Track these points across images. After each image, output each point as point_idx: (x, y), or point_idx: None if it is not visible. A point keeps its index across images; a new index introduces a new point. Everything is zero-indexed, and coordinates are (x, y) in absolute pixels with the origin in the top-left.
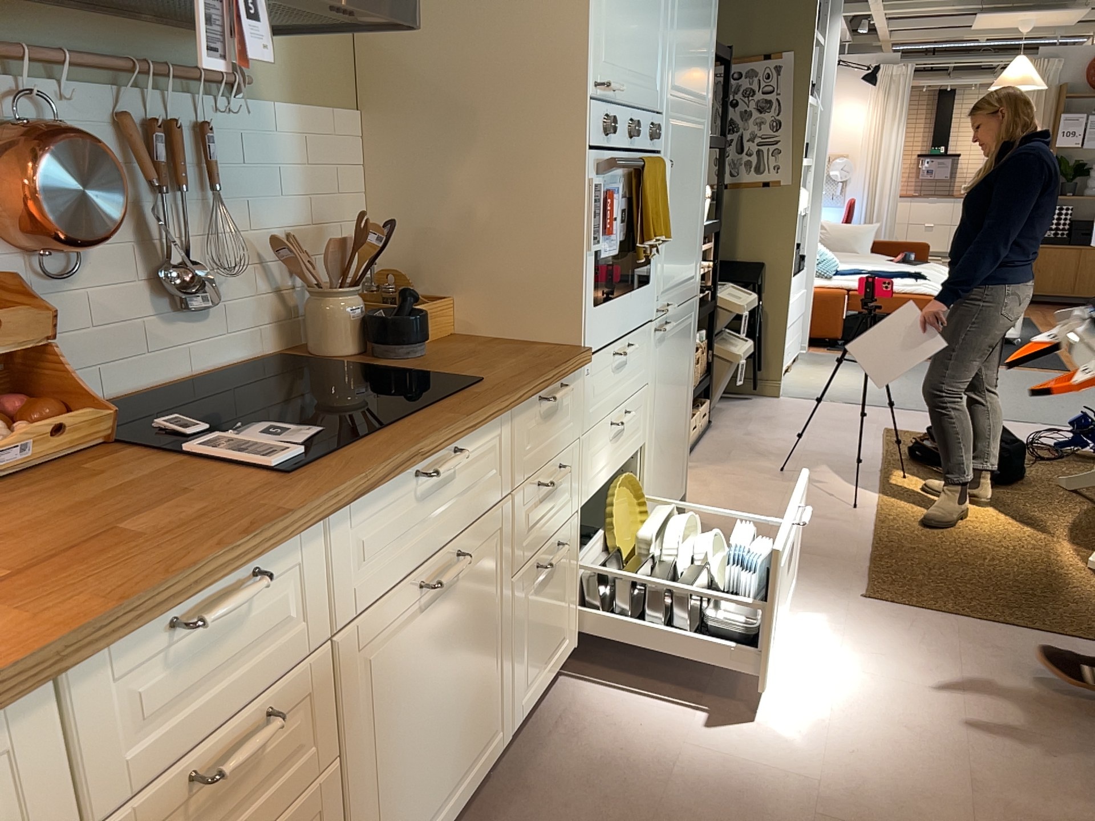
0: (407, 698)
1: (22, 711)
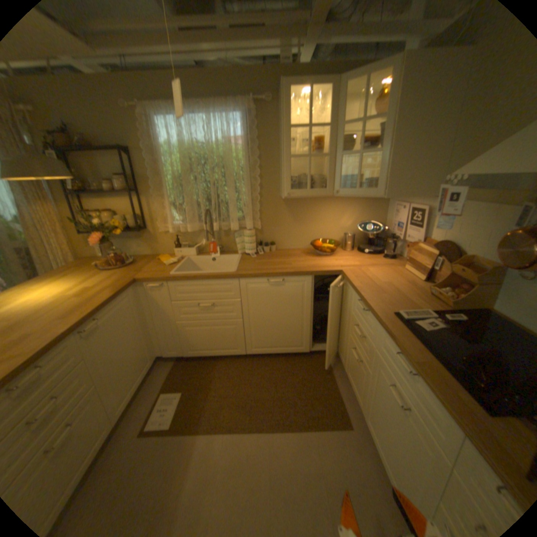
0: (386, 405)
1: (353, 289)
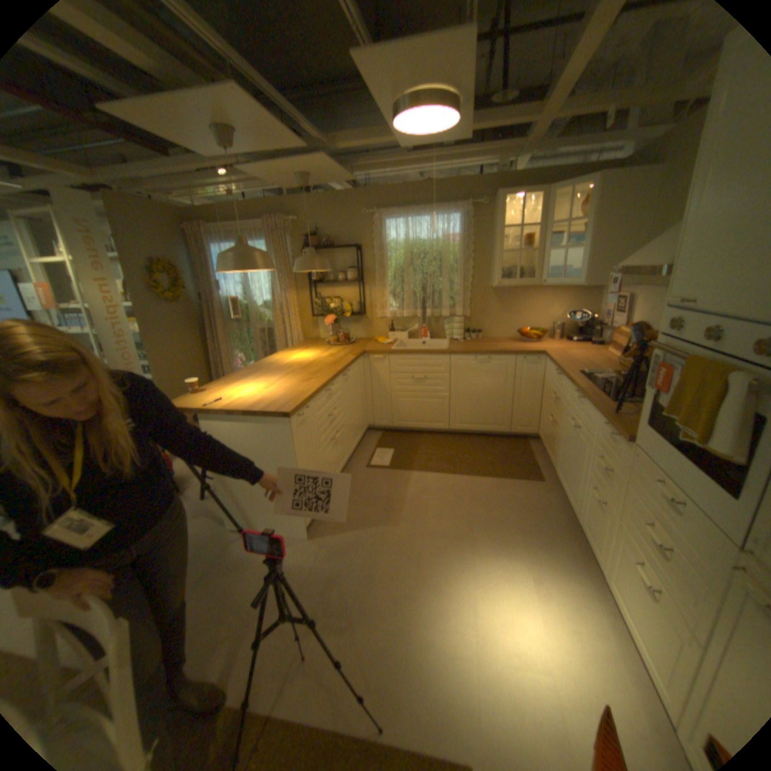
0: (568, 441)
1: (552, 364)
